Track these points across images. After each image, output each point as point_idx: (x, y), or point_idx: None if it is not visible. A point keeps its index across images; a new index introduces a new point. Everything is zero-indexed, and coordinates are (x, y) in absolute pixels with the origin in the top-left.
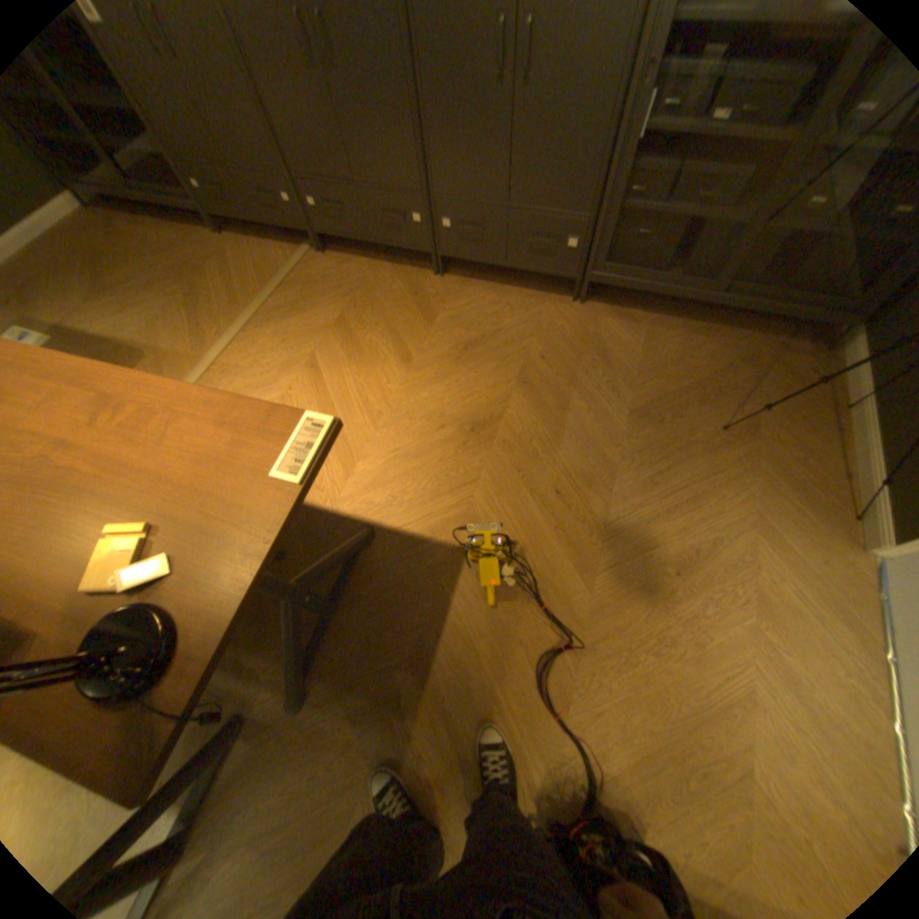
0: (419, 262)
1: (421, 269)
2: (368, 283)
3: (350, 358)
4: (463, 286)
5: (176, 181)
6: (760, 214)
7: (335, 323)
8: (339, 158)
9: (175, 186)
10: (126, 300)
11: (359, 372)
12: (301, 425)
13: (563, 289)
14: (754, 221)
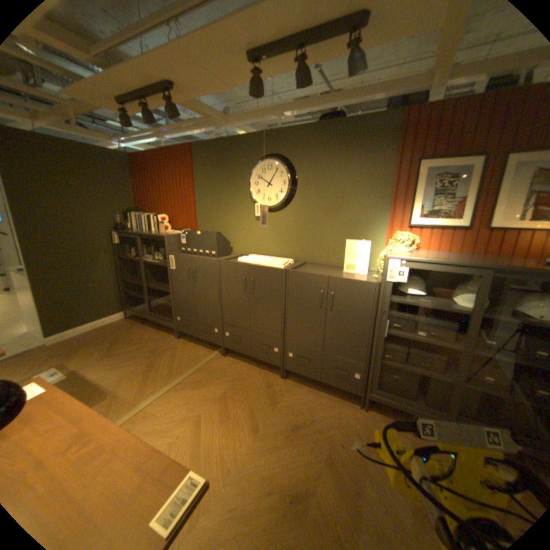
0: (273, 369)
1: (273, 373)
2: (243, 376)
3: (221, 422)
4: (295, 387)
5: (171, 315)
6: (459, 380)
7: (218, 396)
8: (246, 320)
9: (169, 317)
10: (116, 363)
11: (223, 433)
12: (183, 481)
13: (354, 399)
14: (457, 384)
